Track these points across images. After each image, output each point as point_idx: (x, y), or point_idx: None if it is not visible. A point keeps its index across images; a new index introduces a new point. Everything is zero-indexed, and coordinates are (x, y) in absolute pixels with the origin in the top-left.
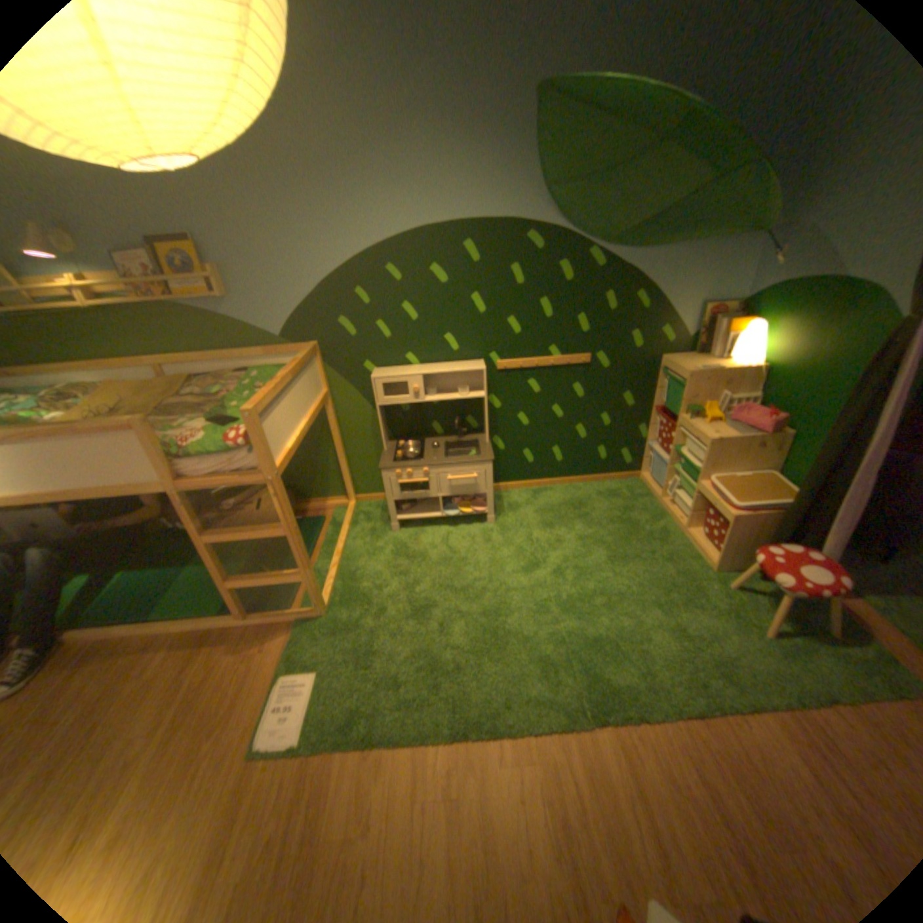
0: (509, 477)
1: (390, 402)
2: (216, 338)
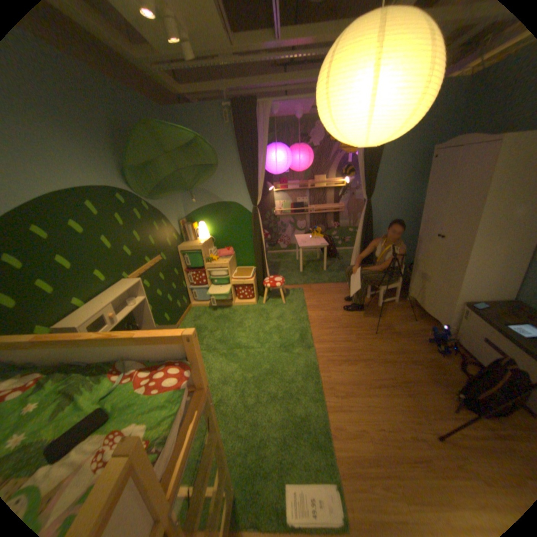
0: None
1: None
2: None
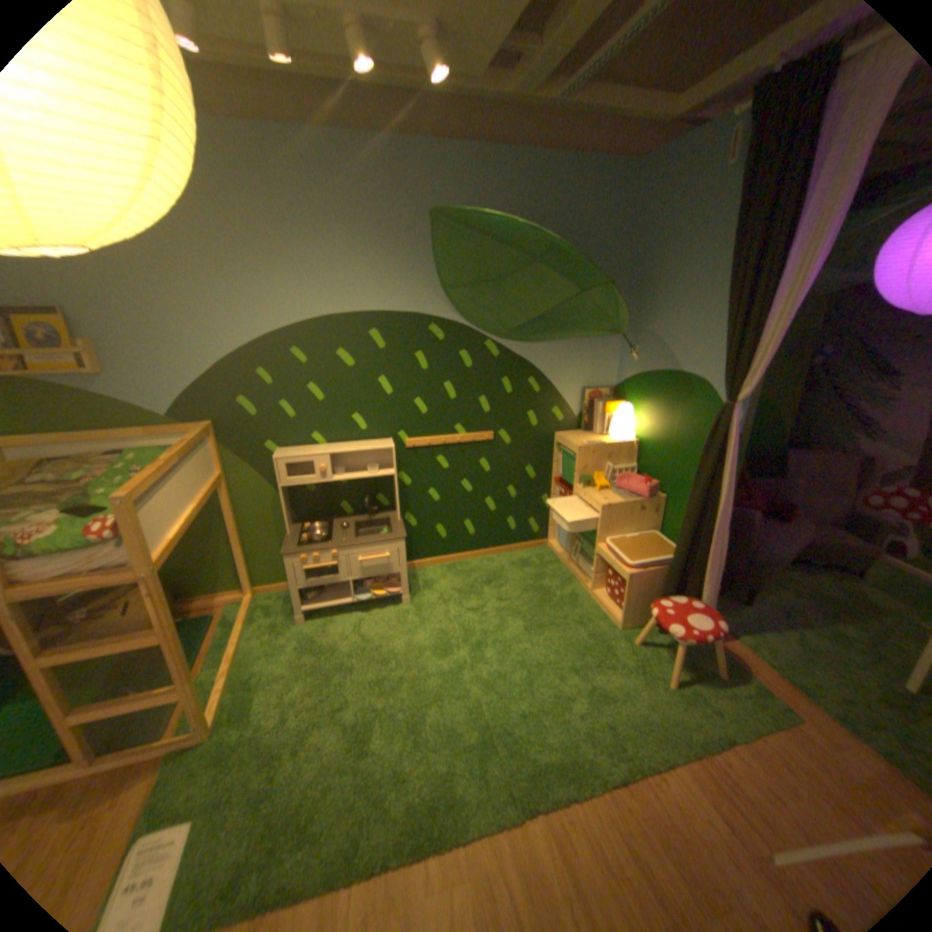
0: (424, 553)
1: (295, 482)
2: (85, 417)
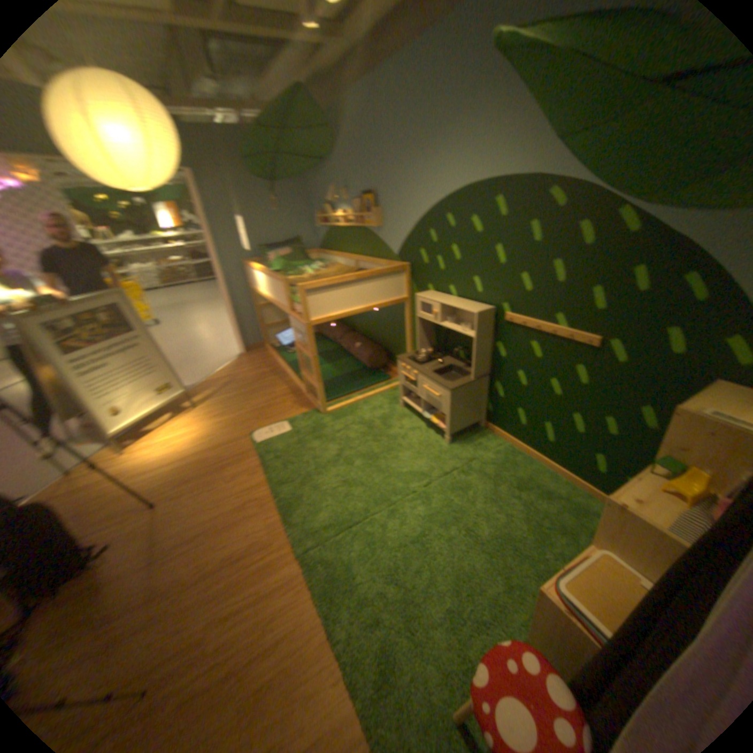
0: (504, 427)
1: (423, 317)
2: (378, 252)
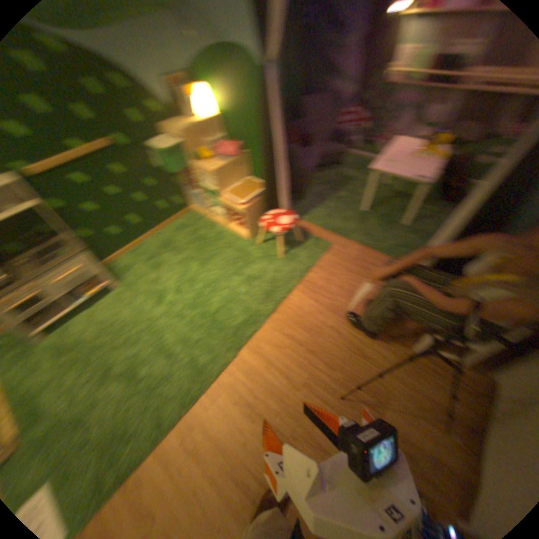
0: (107, 251)
1: None
2: None
